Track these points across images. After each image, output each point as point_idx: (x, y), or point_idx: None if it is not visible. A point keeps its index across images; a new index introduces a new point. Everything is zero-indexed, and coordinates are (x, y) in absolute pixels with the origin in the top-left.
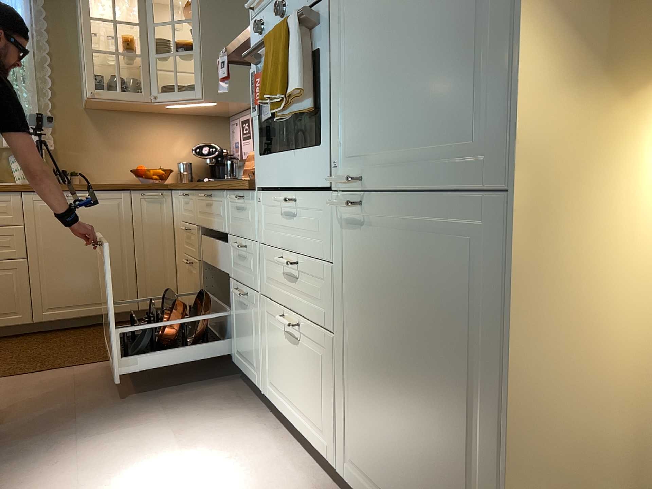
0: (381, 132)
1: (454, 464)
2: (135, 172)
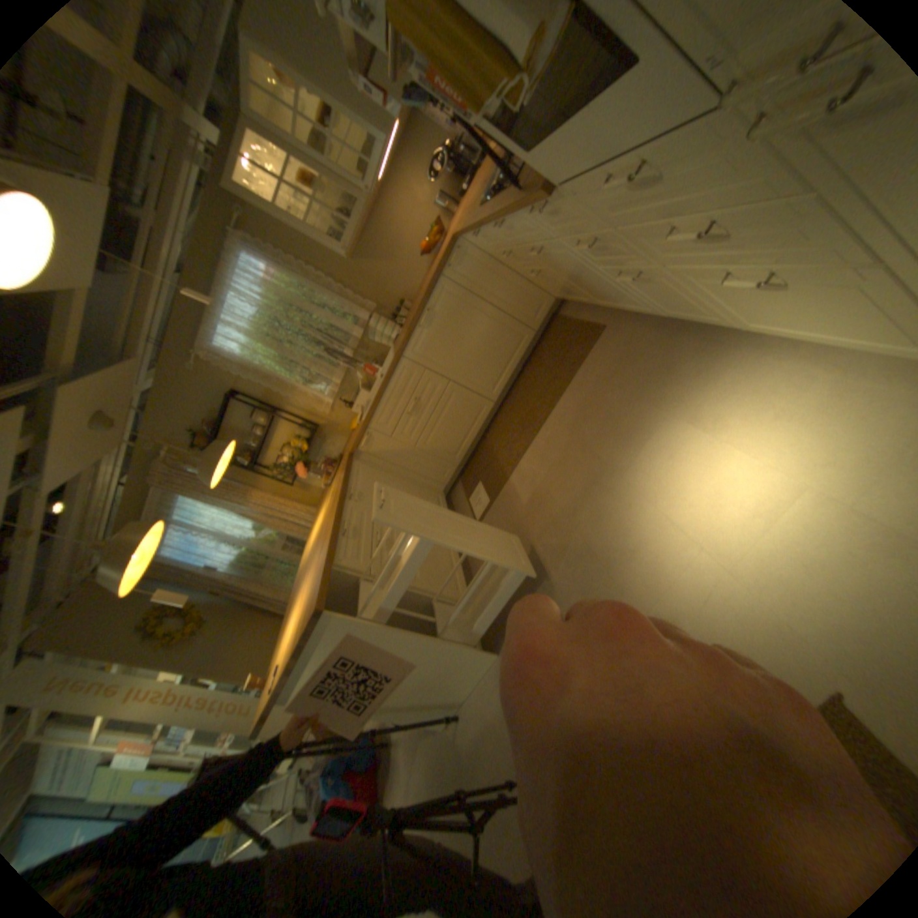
0: None
1: None
2: (423, 249)
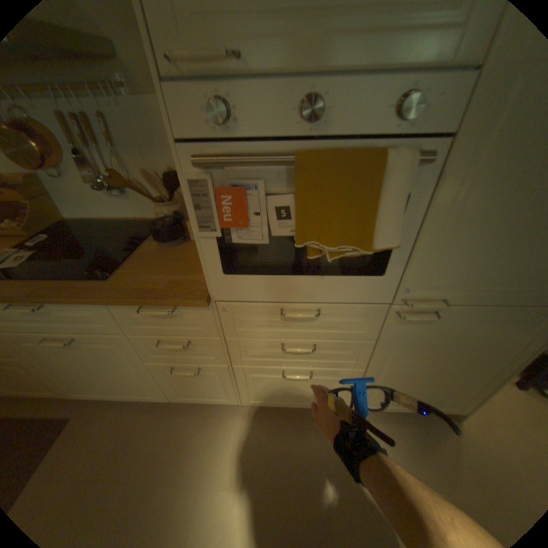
0: (479, 274)
1: (464, 388)
2: None
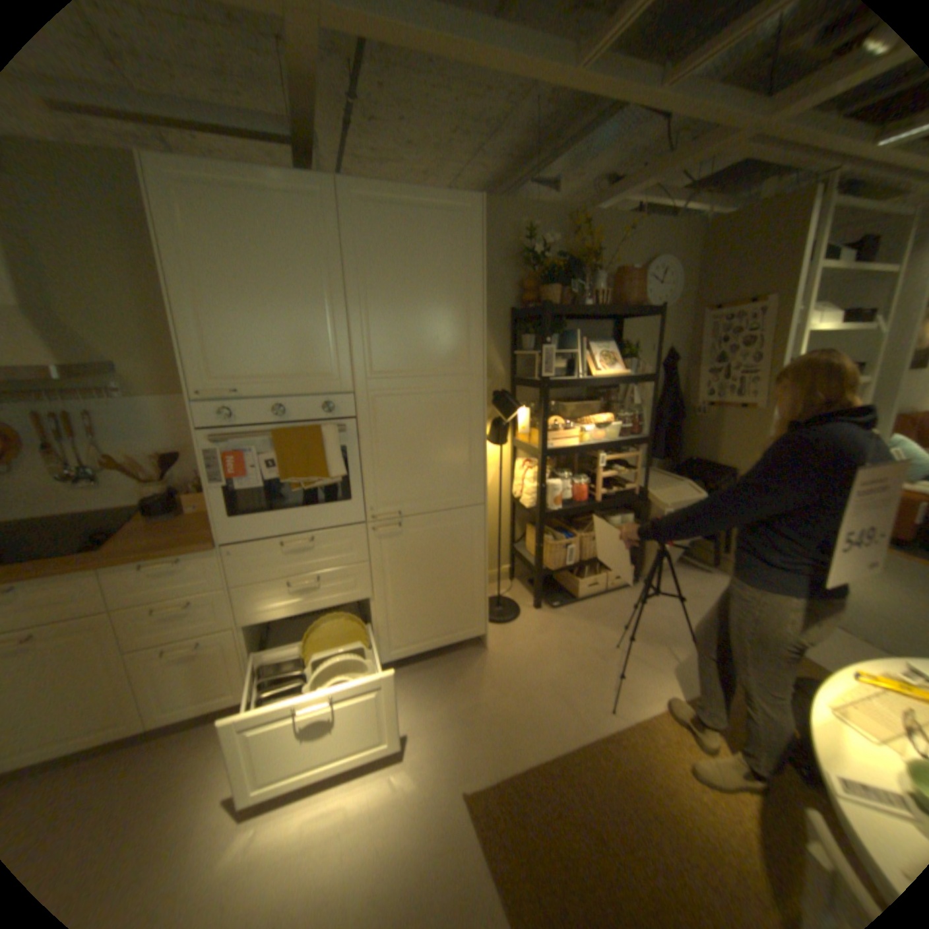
0: (410, 491)
1: (461, 598)
2: None
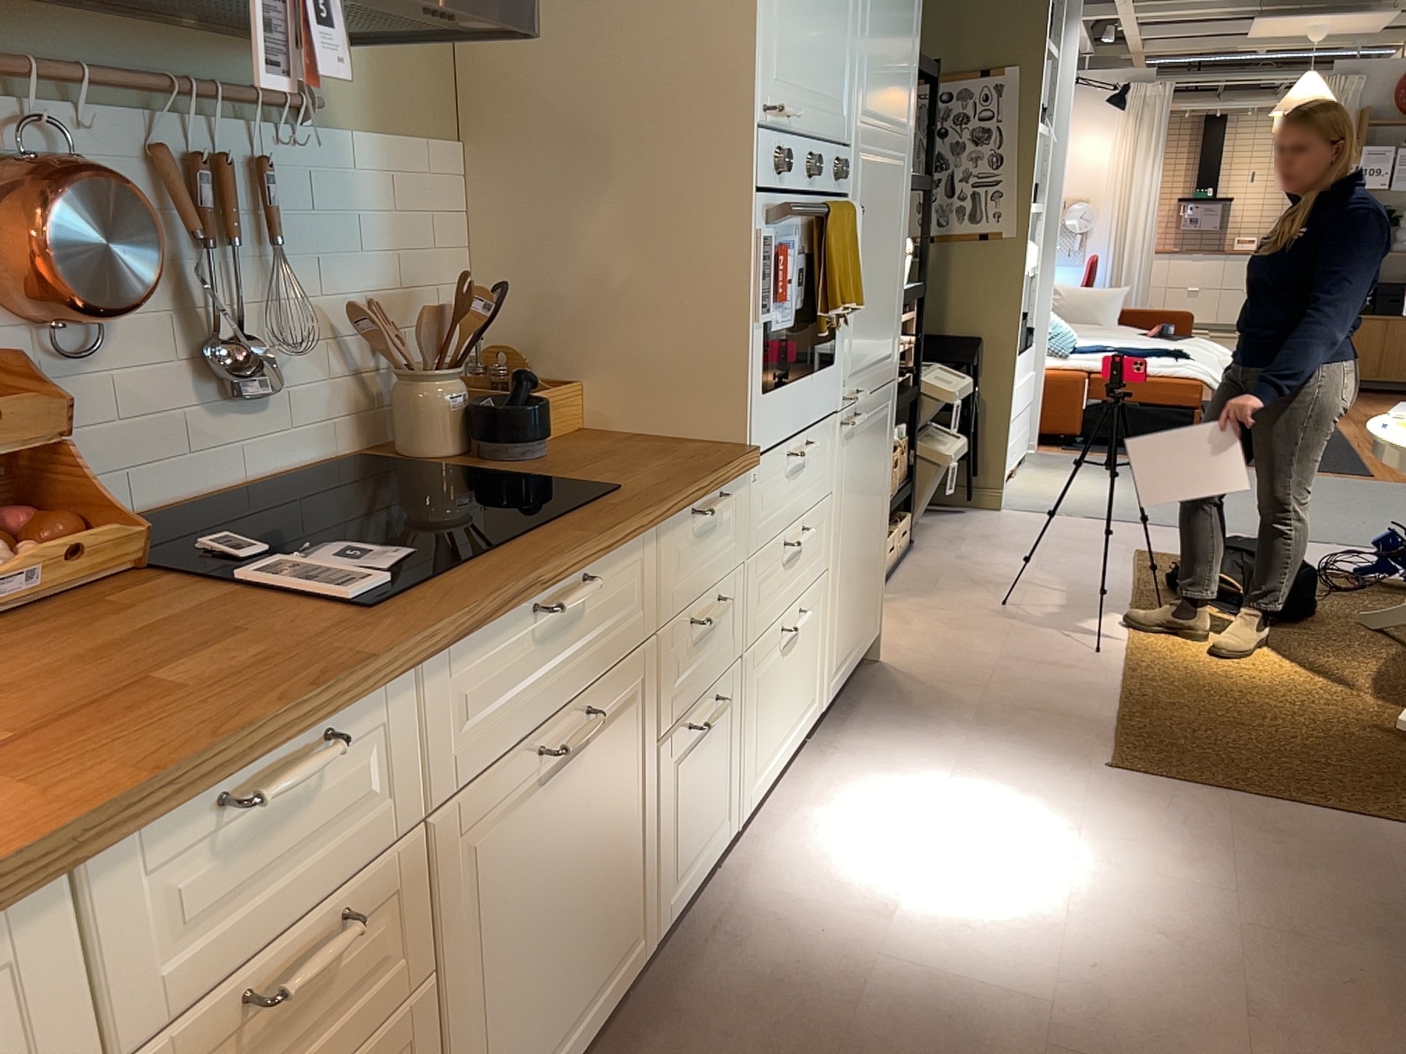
0: (866, 347)
1: (874, 560)
2: None
